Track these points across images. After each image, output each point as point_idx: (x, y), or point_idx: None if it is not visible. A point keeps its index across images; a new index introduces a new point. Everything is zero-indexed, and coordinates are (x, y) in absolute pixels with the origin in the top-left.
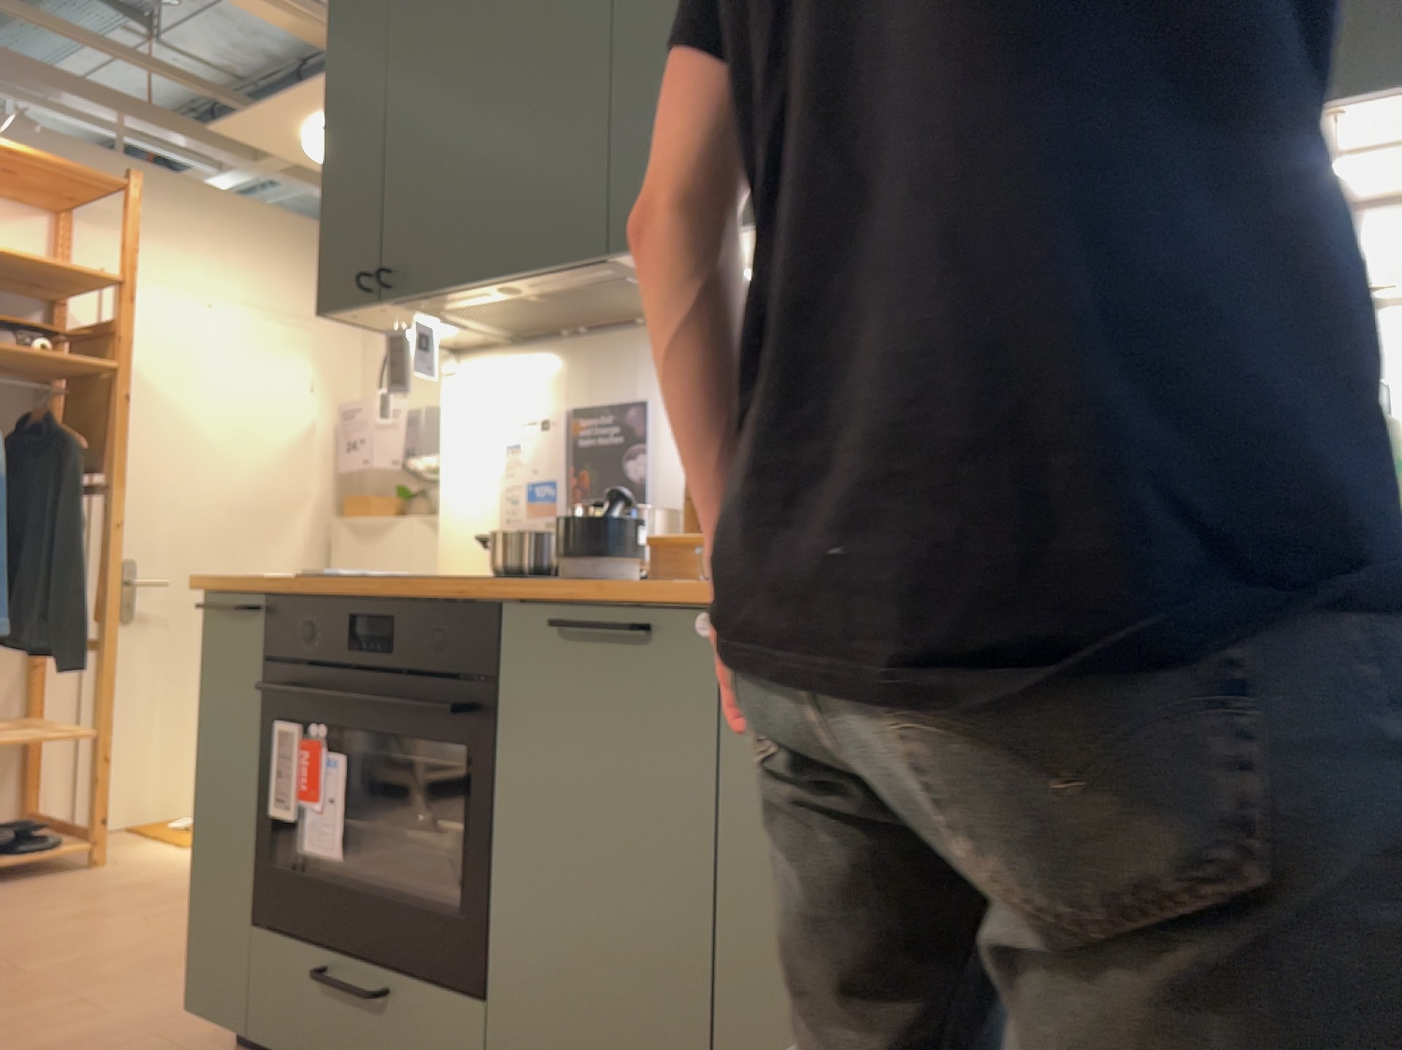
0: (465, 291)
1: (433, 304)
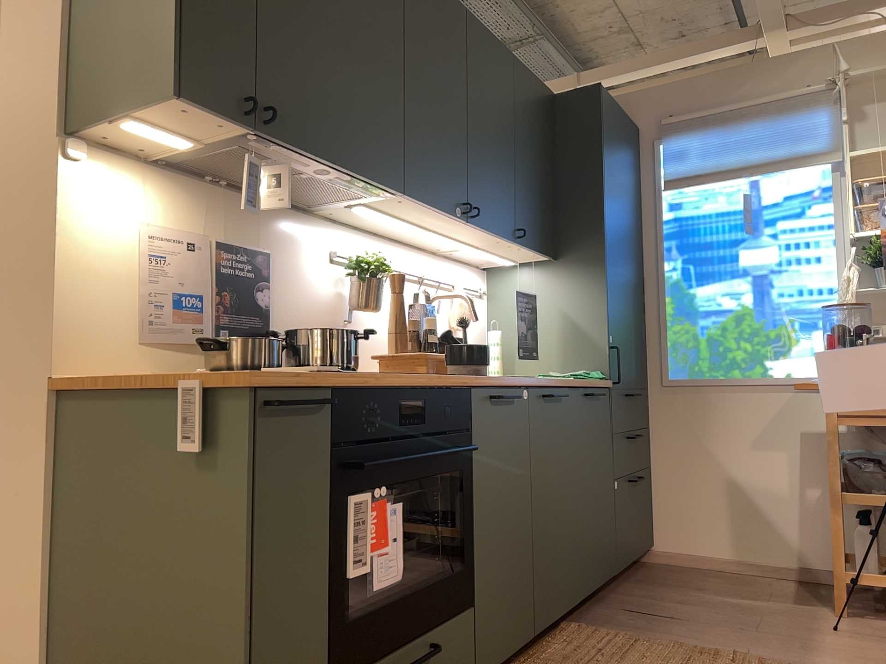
0: (312, 159)
1: (268, 148)
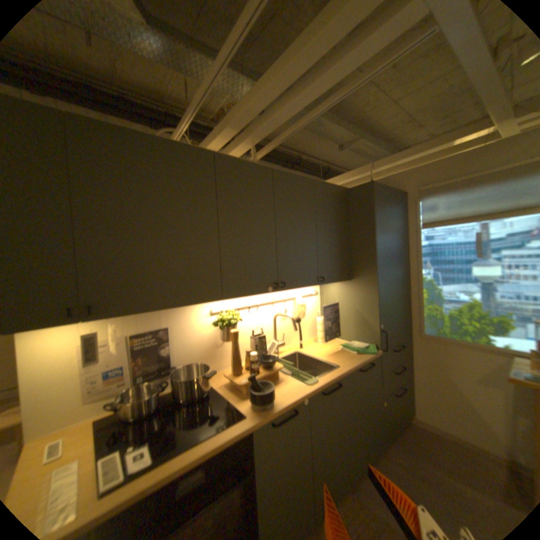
0: (143, 311)
1: (109, 316)
